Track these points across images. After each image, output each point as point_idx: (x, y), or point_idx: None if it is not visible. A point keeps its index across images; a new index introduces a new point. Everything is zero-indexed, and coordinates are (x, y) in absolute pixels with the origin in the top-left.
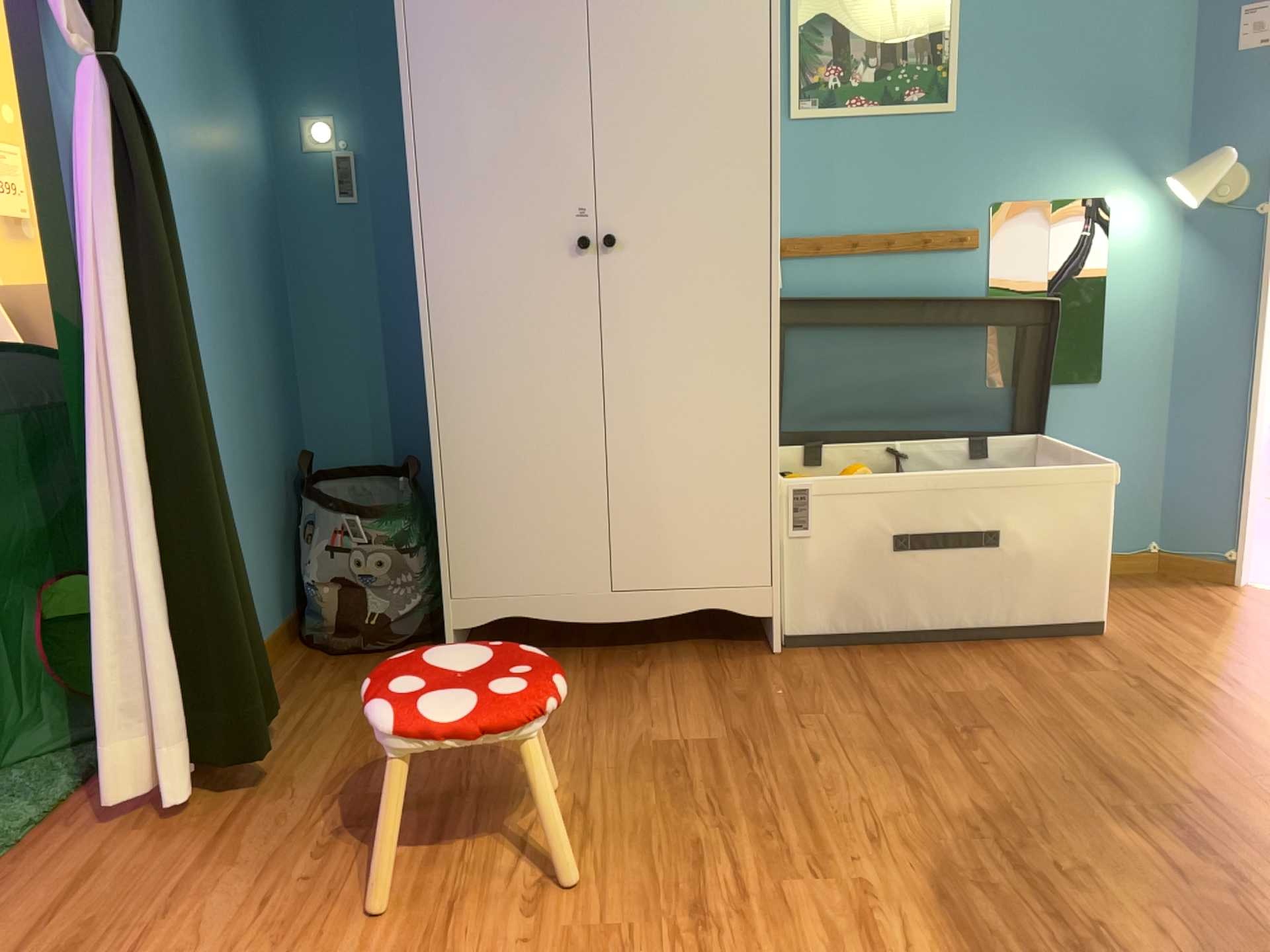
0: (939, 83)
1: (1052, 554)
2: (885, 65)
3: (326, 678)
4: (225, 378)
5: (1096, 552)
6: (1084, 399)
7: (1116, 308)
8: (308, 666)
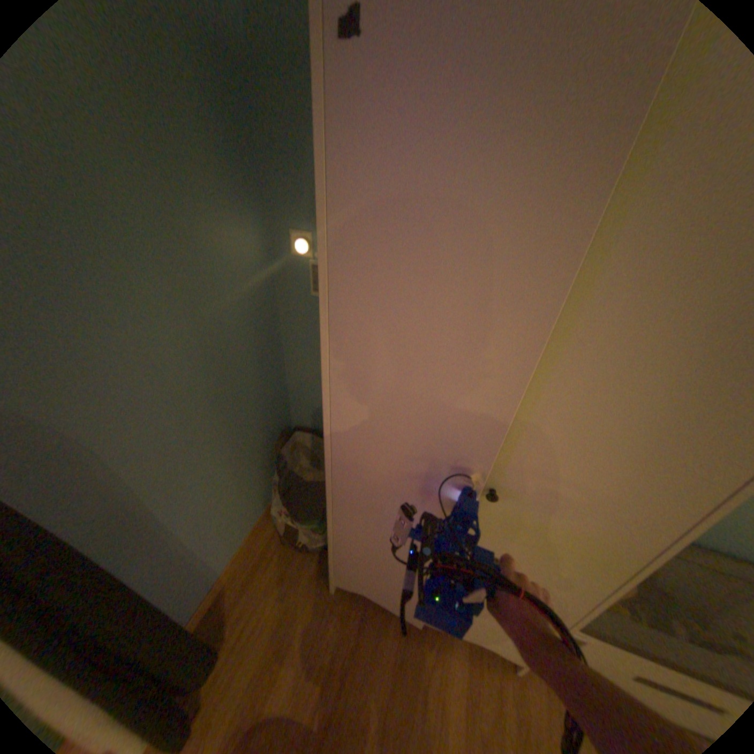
0: None
1: None
2: None
3: (270, 578)
4: (212, 445)
5: None
6: None
7: None
8: (267, 557)
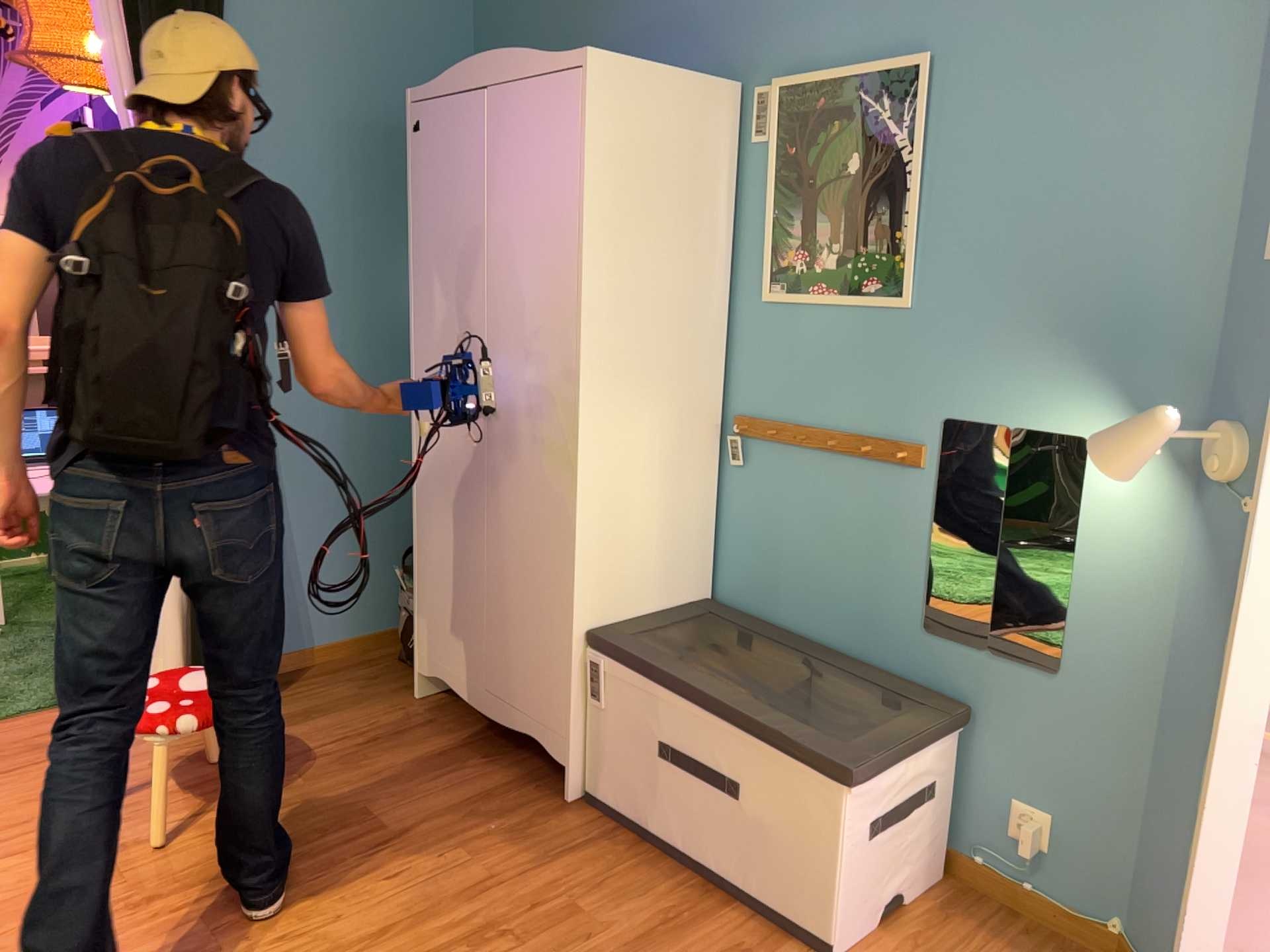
0: (896, 274)
1: (791, 837)
2: (846, 251)
3: (360, 673)
4: (352, 454)
5: (833, 861)
6: (1036, 687)
7: (1086, 583)
8: (371, 661)
